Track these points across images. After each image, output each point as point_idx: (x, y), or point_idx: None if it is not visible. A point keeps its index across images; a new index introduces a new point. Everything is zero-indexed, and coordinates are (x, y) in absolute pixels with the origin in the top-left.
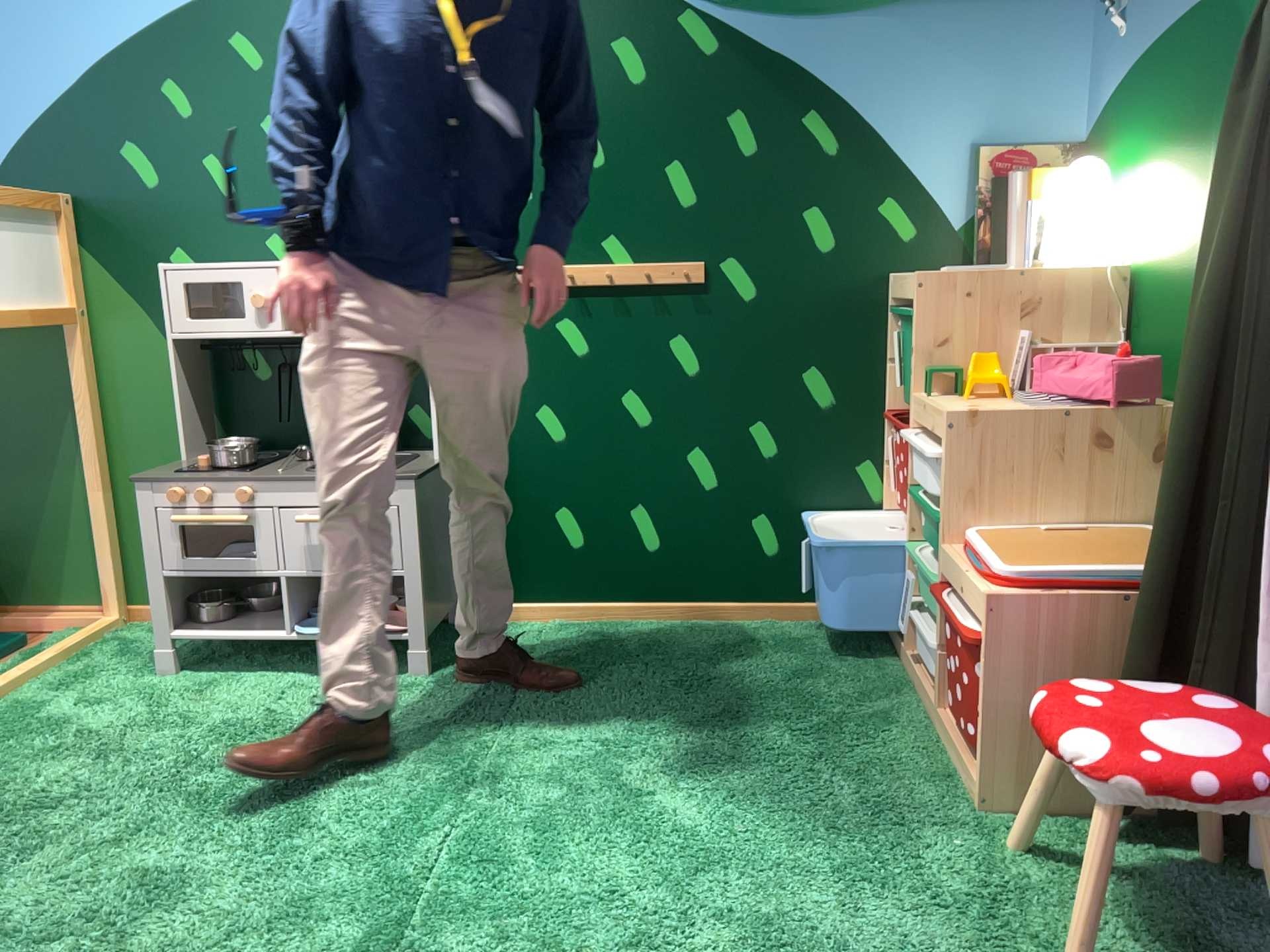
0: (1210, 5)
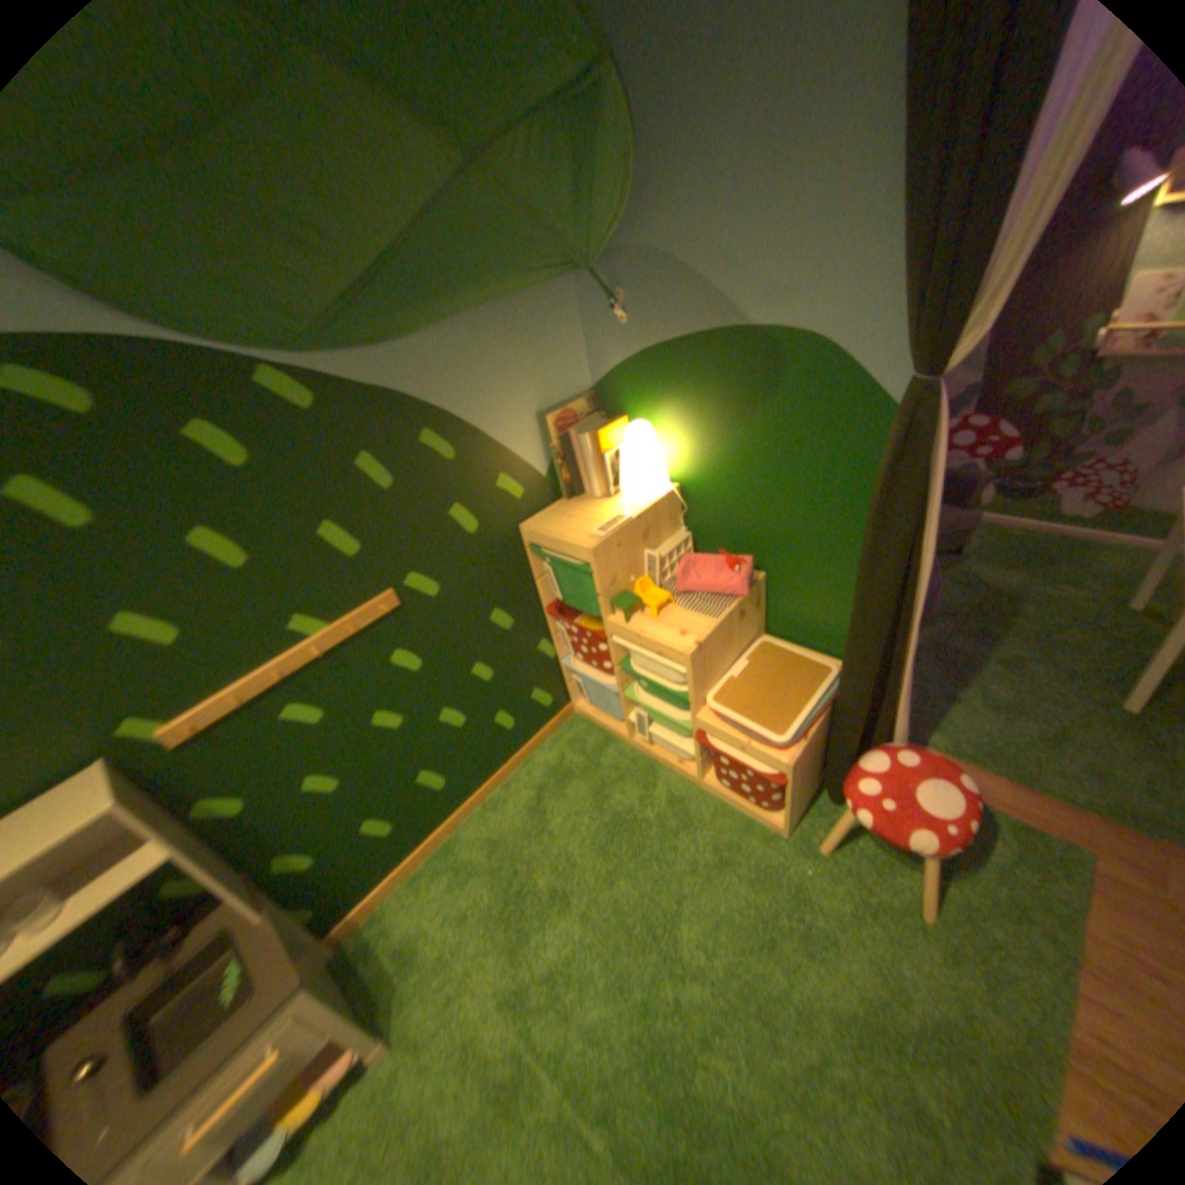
0: (739, 332)
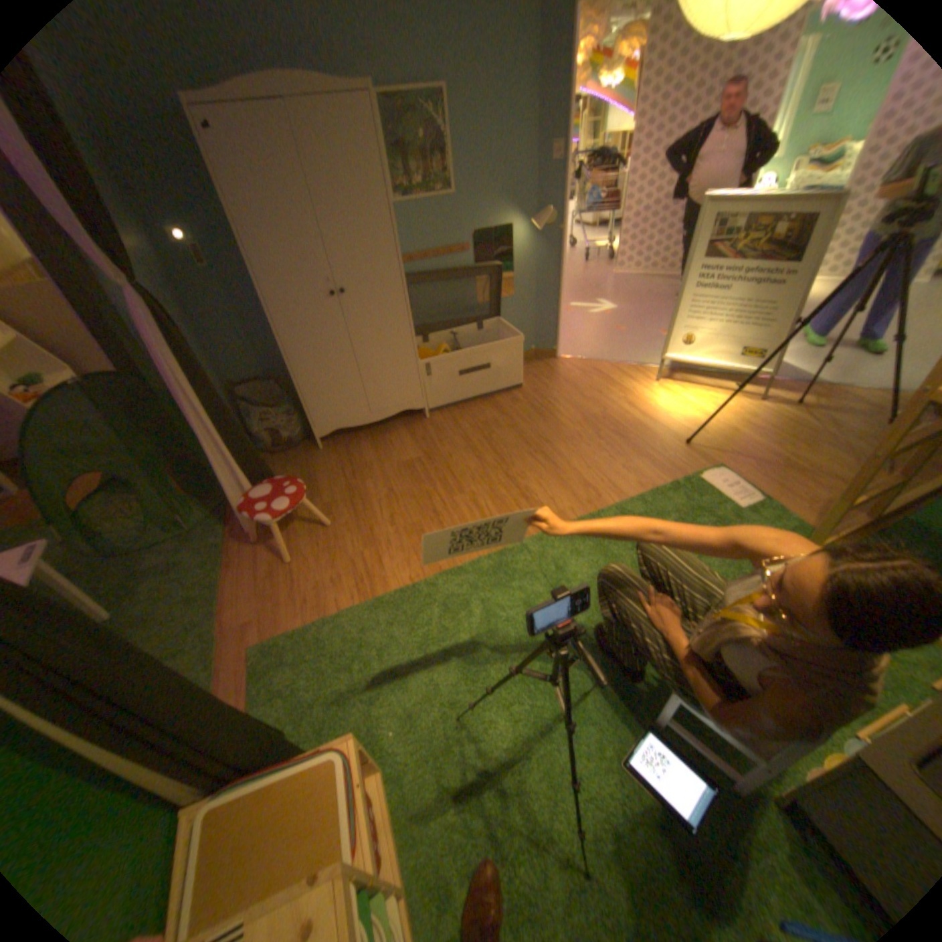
0: None
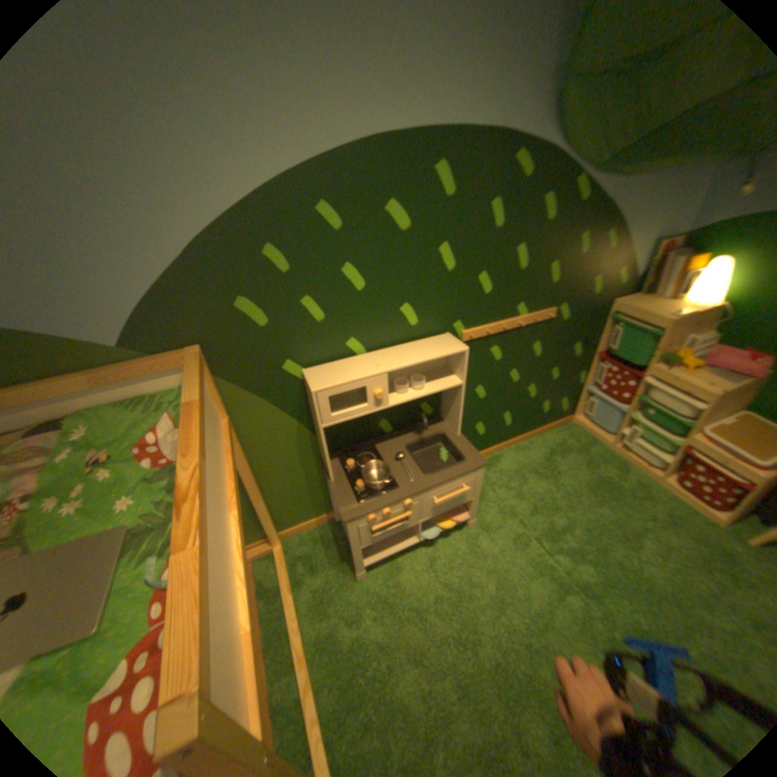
0: None
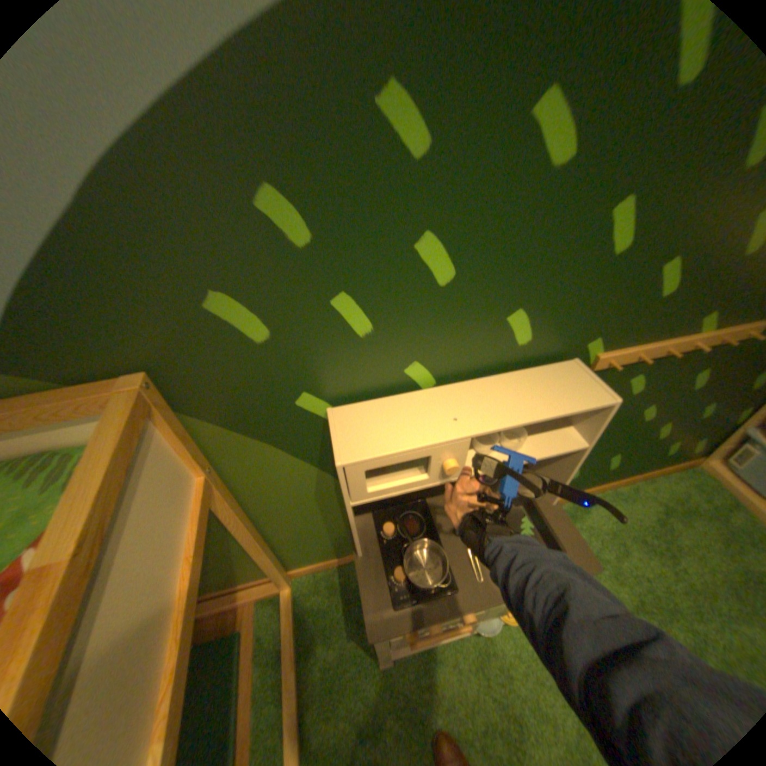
0: None
